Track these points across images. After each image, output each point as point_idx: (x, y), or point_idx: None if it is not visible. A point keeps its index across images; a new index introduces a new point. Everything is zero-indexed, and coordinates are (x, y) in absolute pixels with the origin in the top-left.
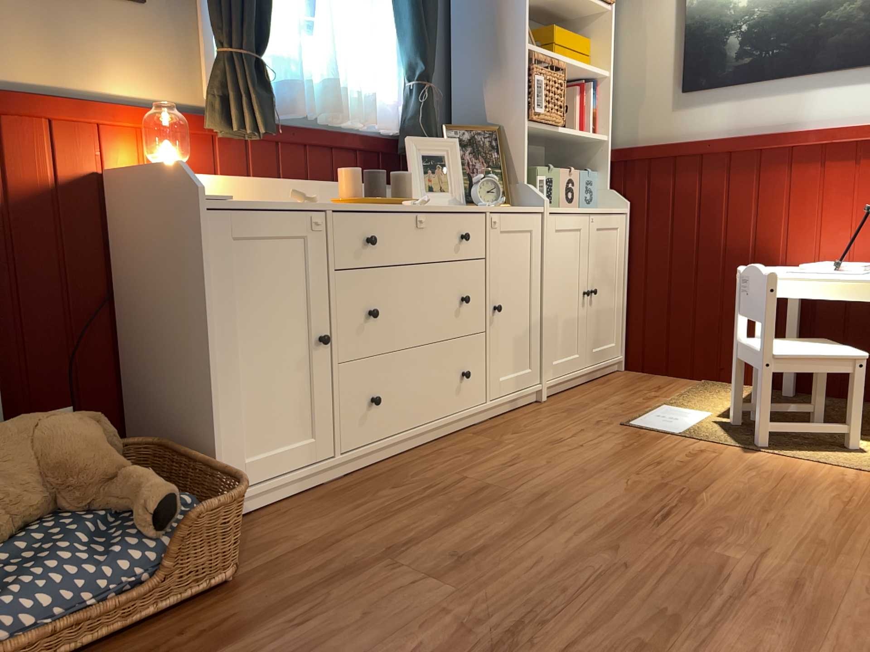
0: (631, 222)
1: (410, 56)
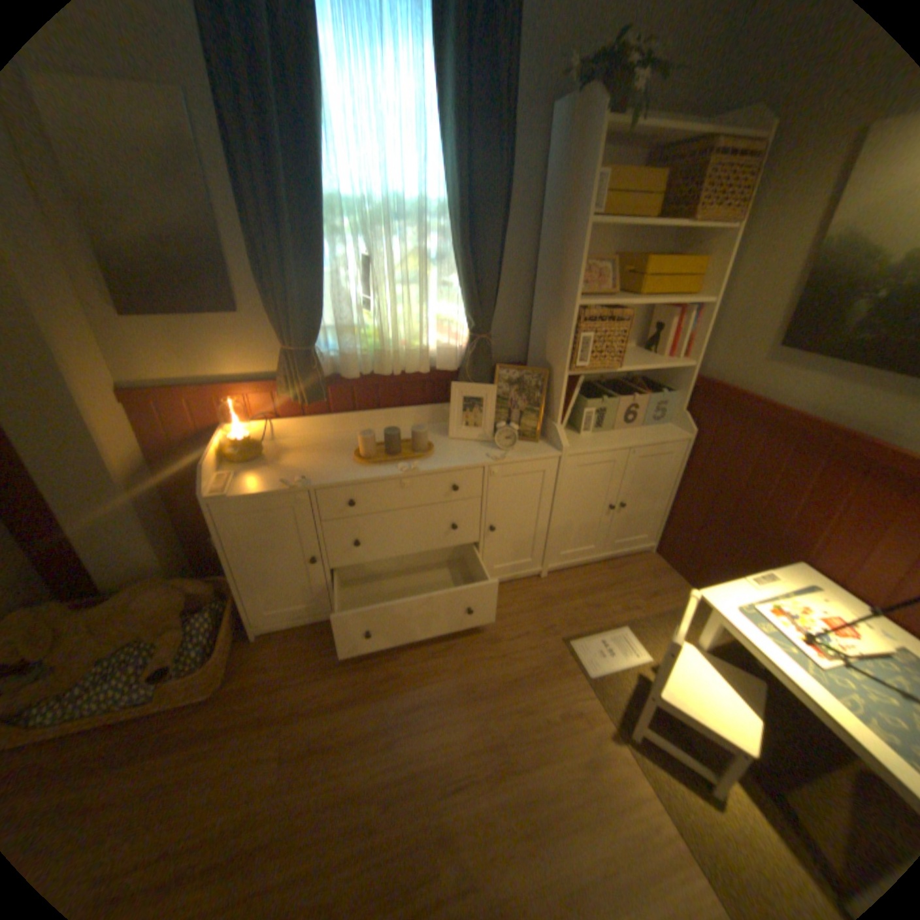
0: (694, 447)
1: (466, 310)
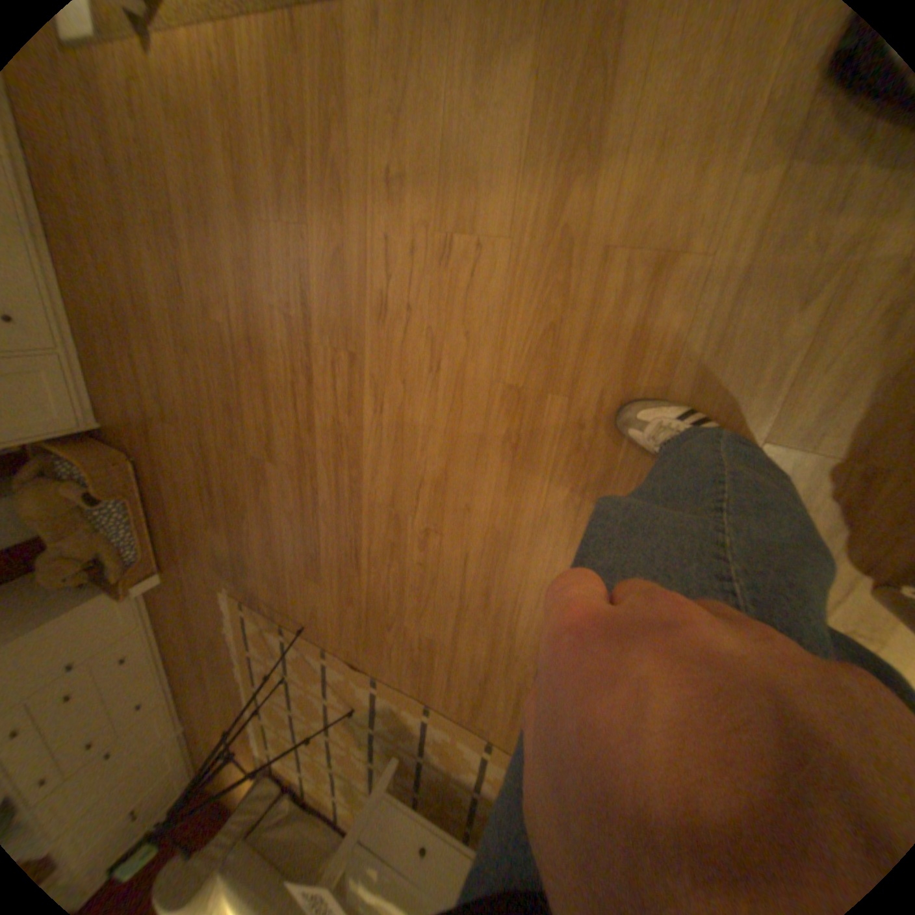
0: None
1: None
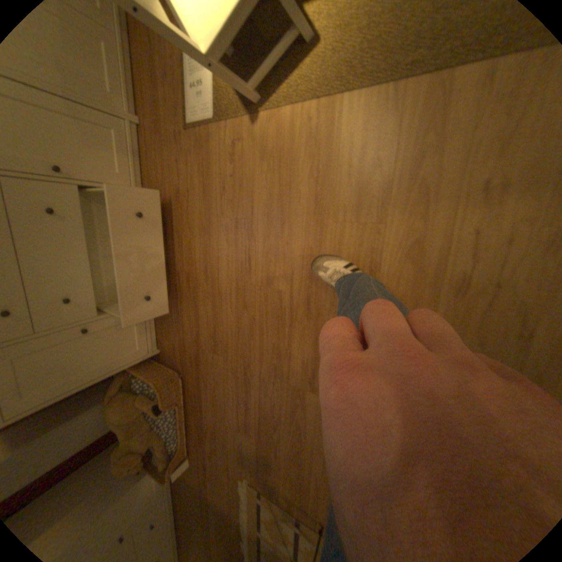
0: None
1: None
